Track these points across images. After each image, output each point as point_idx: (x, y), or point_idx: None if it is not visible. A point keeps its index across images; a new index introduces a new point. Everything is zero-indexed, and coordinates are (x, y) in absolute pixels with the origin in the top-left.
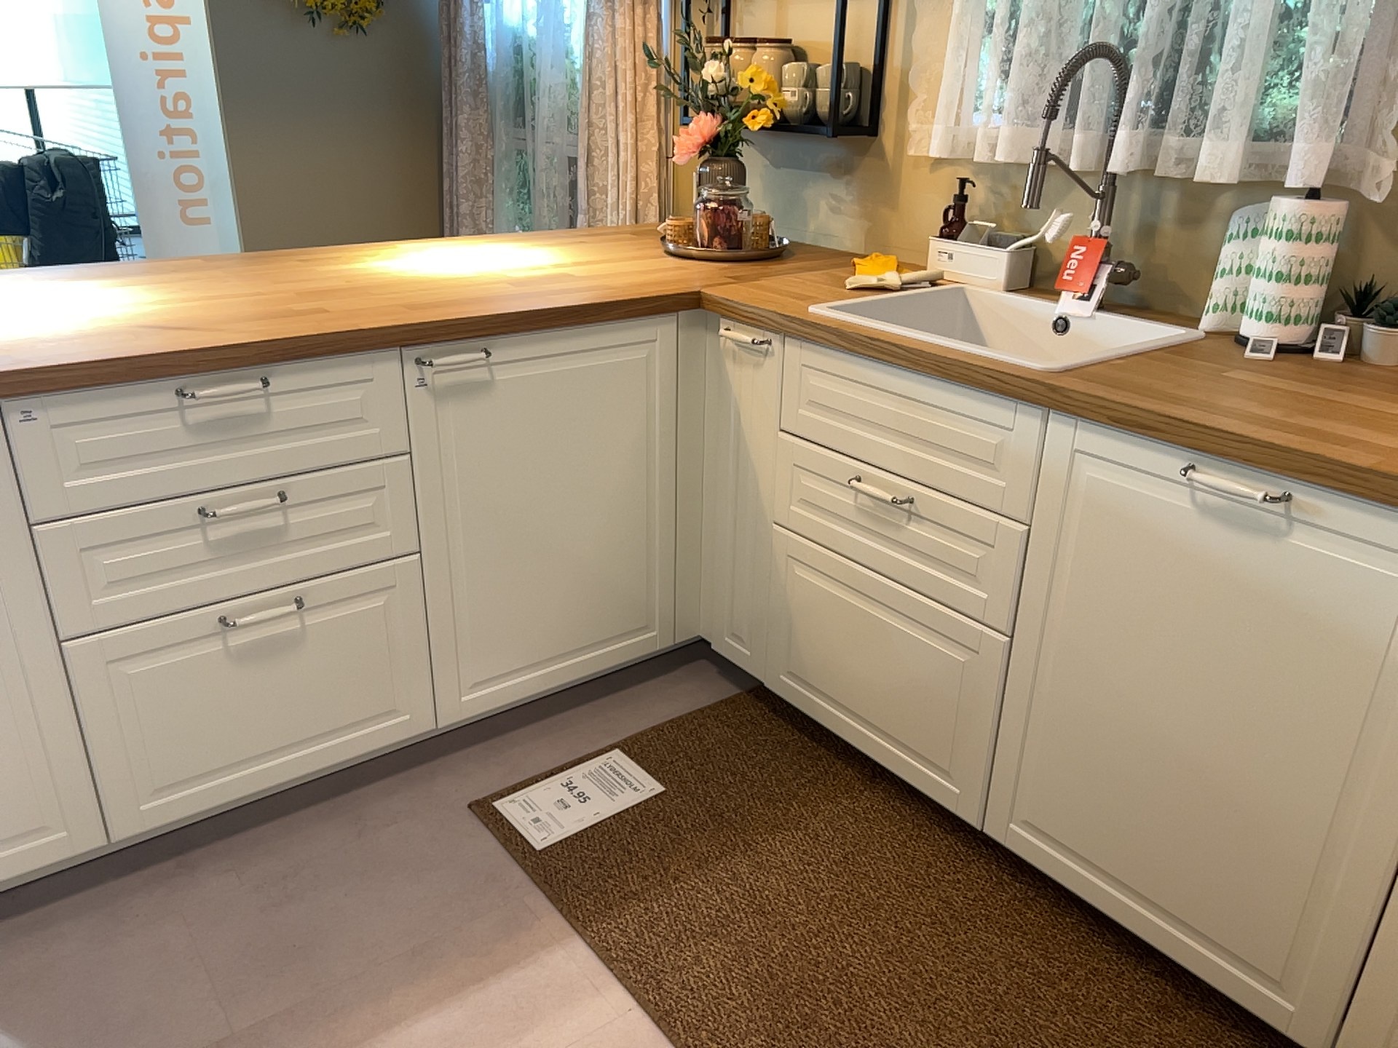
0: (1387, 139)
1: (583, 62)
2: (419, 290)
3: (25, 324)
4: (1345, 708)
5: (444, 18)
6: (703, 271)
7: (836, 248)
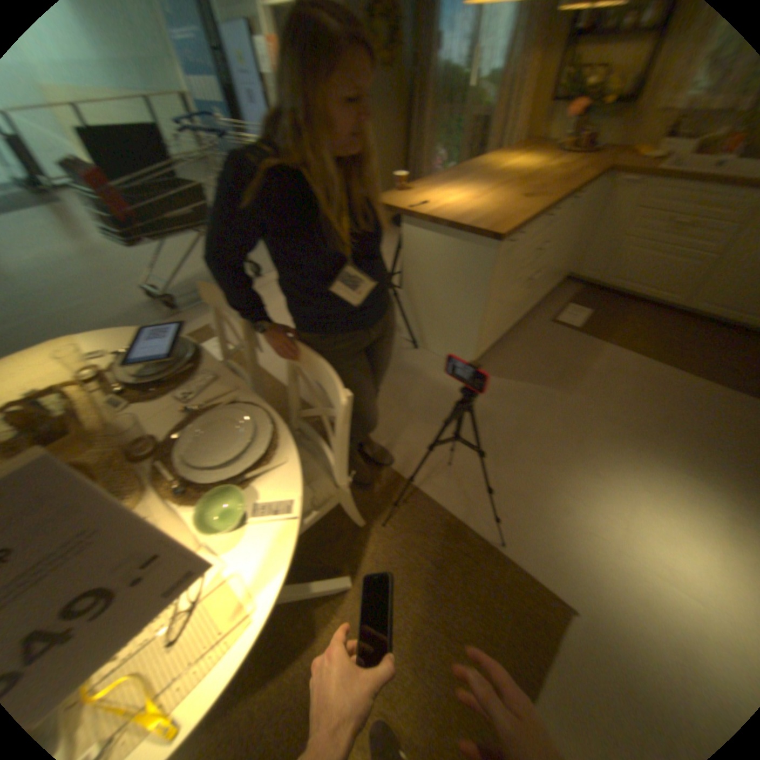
0: None
1: (503, 76)
2: (544, 174)
3: (486, 200)
4: None
5: (418, 57)
6: (594, 157)
7: (607, 143)
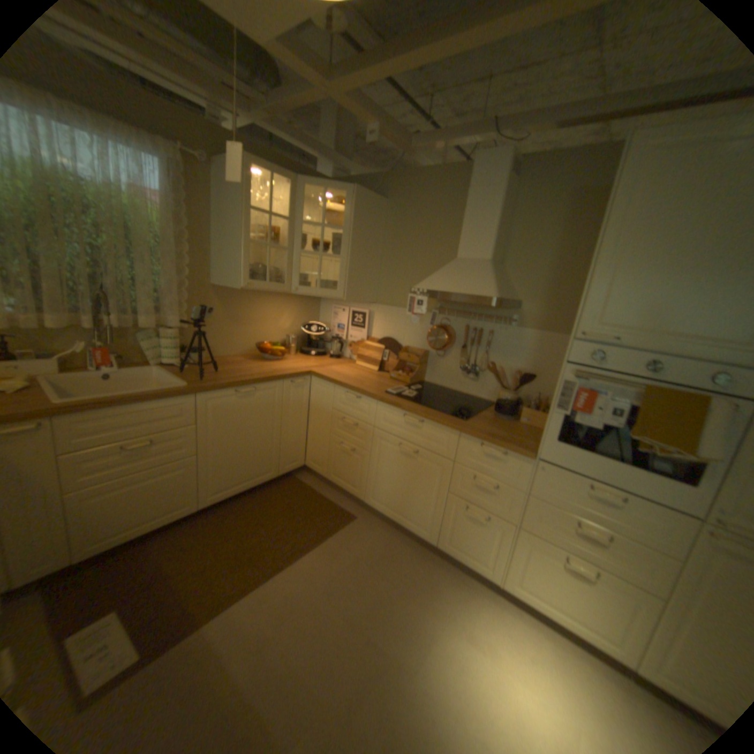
0: (178, 313)
1: None
2: None
3: None
4: (269, 417)
5: None
6: None
7: None
